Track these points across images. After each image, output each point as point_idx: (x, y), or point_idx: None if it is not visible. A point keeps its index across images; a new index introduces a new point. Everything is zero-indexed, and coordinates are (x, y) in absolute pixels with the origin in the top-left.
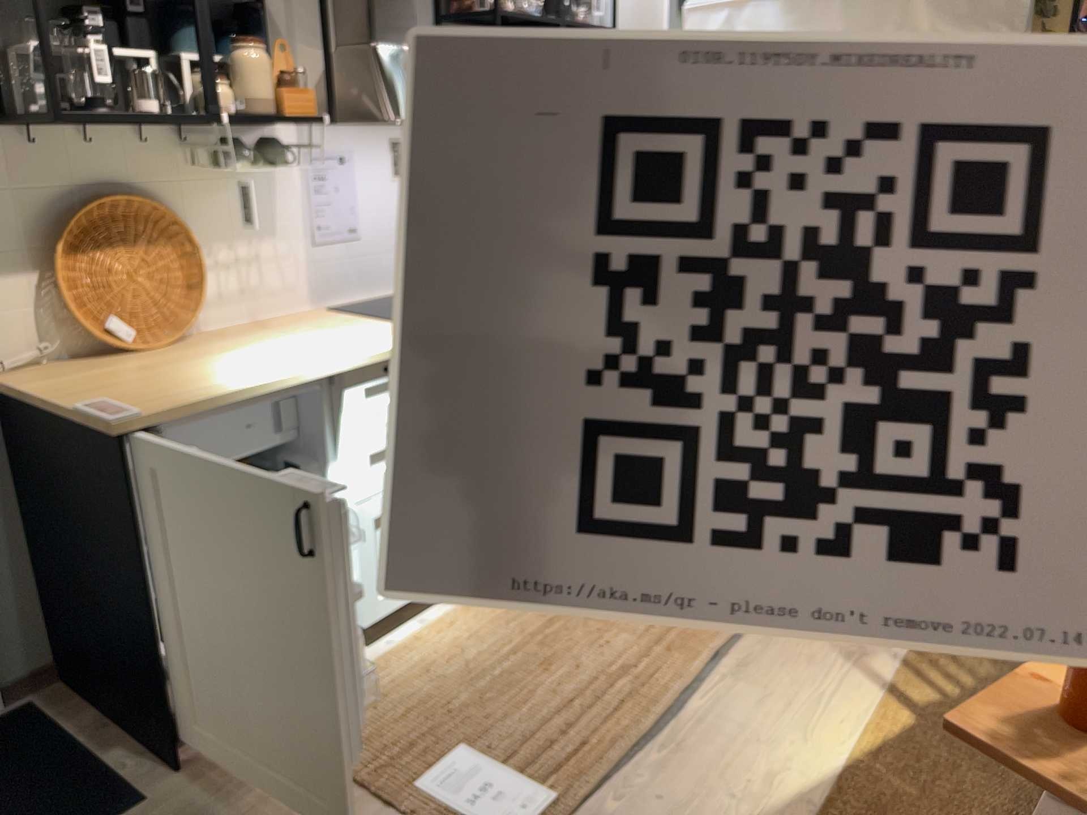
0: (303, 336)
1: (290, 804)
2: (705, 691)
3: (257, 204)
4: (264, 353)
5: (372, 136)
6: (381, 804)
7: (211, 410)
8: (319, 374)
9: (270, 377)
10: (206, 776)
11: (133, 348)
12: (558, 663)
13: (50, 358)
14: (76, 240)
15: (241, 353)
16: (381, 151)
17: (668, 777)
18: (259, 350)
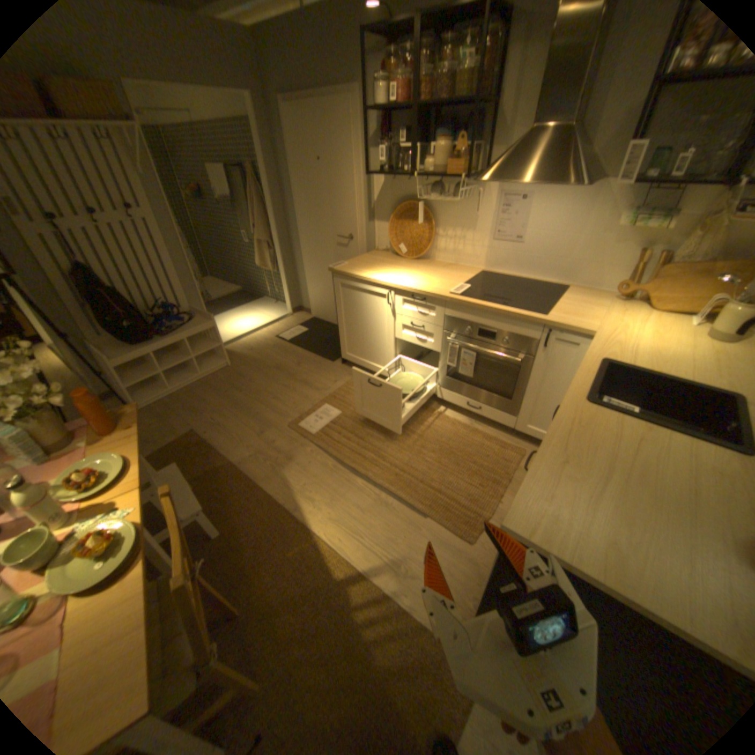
0: (431, 273)
1: (327, 384)
2: (368, 485)
3: (469, 213)
4: (403, 272)
5: (552, 183)
6: (323, 399)
7: (351, 277)
8: (382, 283)
9: (370, 277)
10: (340, 368)
11: (402, 256)
12: (386, 435)
13: (390, 251)
14: (400, 215)
15: (404, 269)
16: (555, 193)
17: (319, 465)
18: (408, 271)
